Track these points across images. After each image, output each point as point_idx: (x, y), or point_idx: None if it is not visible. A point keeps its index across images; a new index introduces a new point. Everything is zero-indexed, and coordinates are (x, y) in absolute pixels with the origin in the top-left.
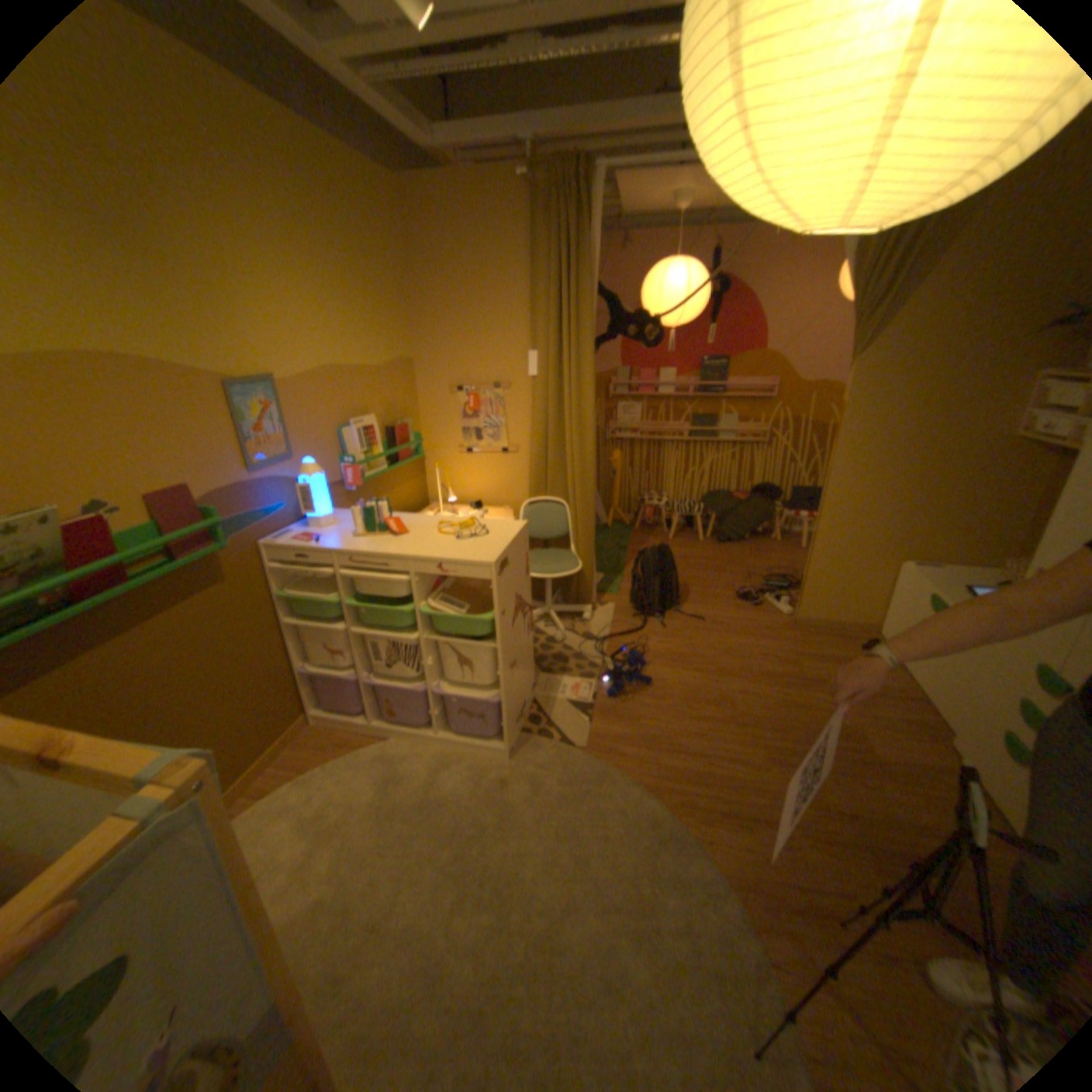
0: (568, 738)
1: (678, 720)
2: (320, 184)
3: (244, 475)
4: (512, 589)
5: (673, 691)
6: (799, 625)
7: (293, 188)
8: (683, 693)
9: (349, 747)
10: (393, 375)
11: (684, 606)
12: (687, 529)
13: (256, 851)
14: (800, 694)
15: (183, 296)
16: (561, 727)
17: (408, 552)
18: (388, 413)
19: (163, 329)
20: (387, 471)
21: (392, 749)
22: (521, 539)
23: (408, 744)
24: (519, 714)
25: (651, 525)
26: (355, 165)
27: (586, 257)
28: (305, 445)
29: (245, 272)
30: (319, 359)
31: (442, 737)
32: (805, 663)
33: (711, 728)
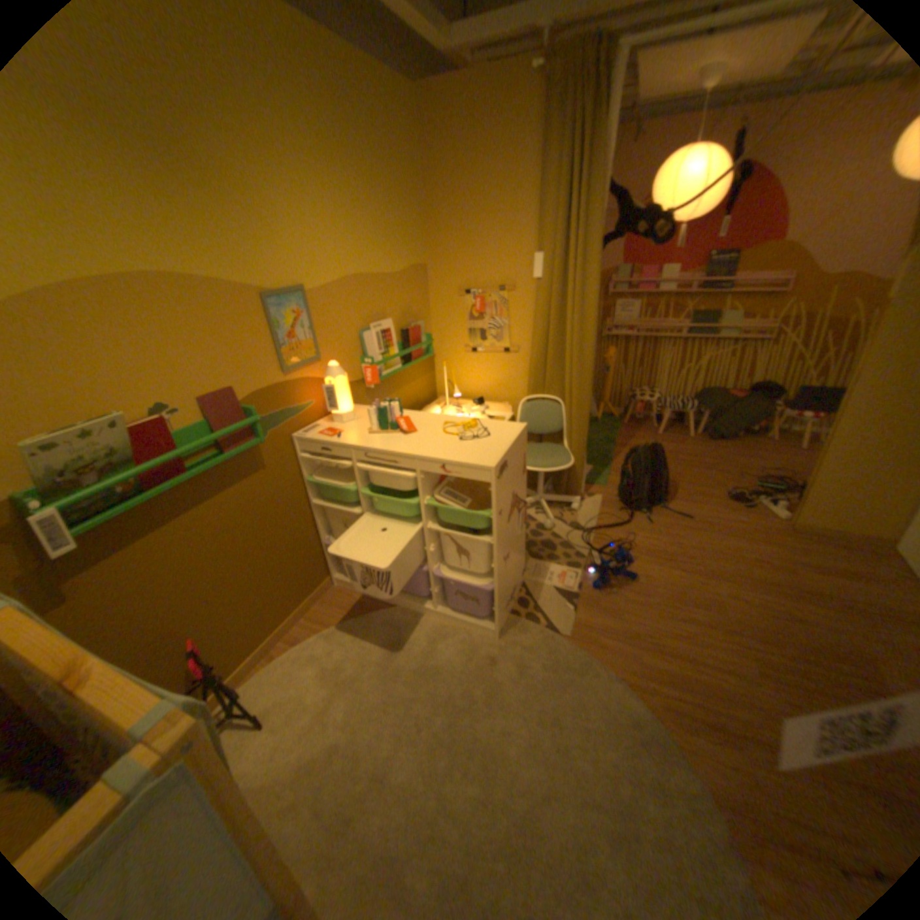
0: (553, 624)
1: (663, 619)
2: (344, 97)
3: (279, 376)
4: (509, 489)
5: (659, 588)
6: (798, 531)
7: (320, 103)
8: (669, 592)
9: (363, 608)
10: (408, 280)
11: (673, 502)
12: (678, 424)
13: (288, 690)
14: (797, 607)
15: (224, 215)
16: (548, 613)
17: (415, 451)
18: (403, 316)
19: (208, 247)
20: (401, 369)
21: (398, 615)
22: (520, 441)
23: (411, 612)
24: (509, 598)
25: (640, 418)
26: (378, 75)
27: (601, 150)
28: (331, 347)
29: (278, 189)
30: (343, 268)
31: (440, 611)
32: (804, 573)
33: (698, 632)
